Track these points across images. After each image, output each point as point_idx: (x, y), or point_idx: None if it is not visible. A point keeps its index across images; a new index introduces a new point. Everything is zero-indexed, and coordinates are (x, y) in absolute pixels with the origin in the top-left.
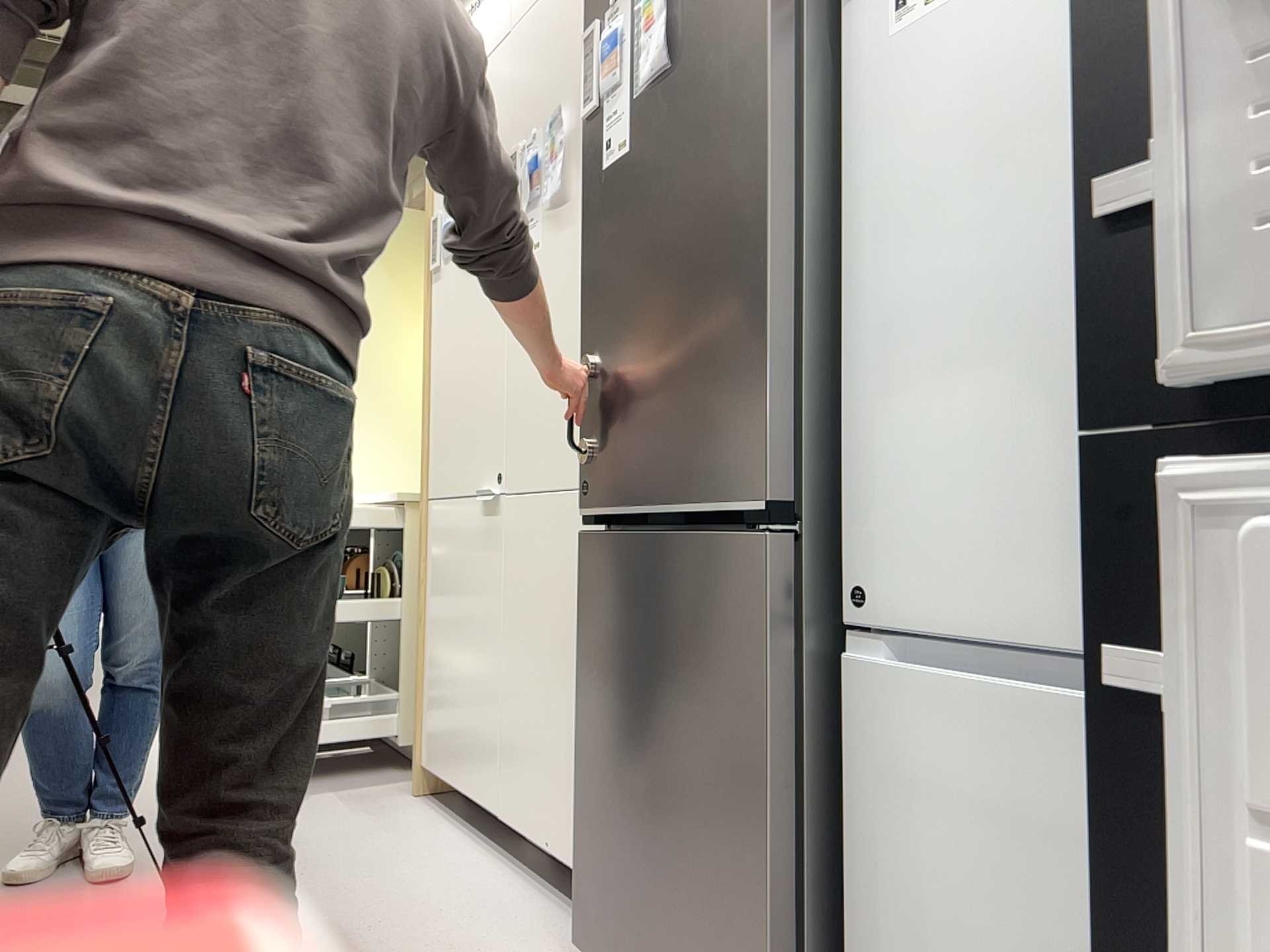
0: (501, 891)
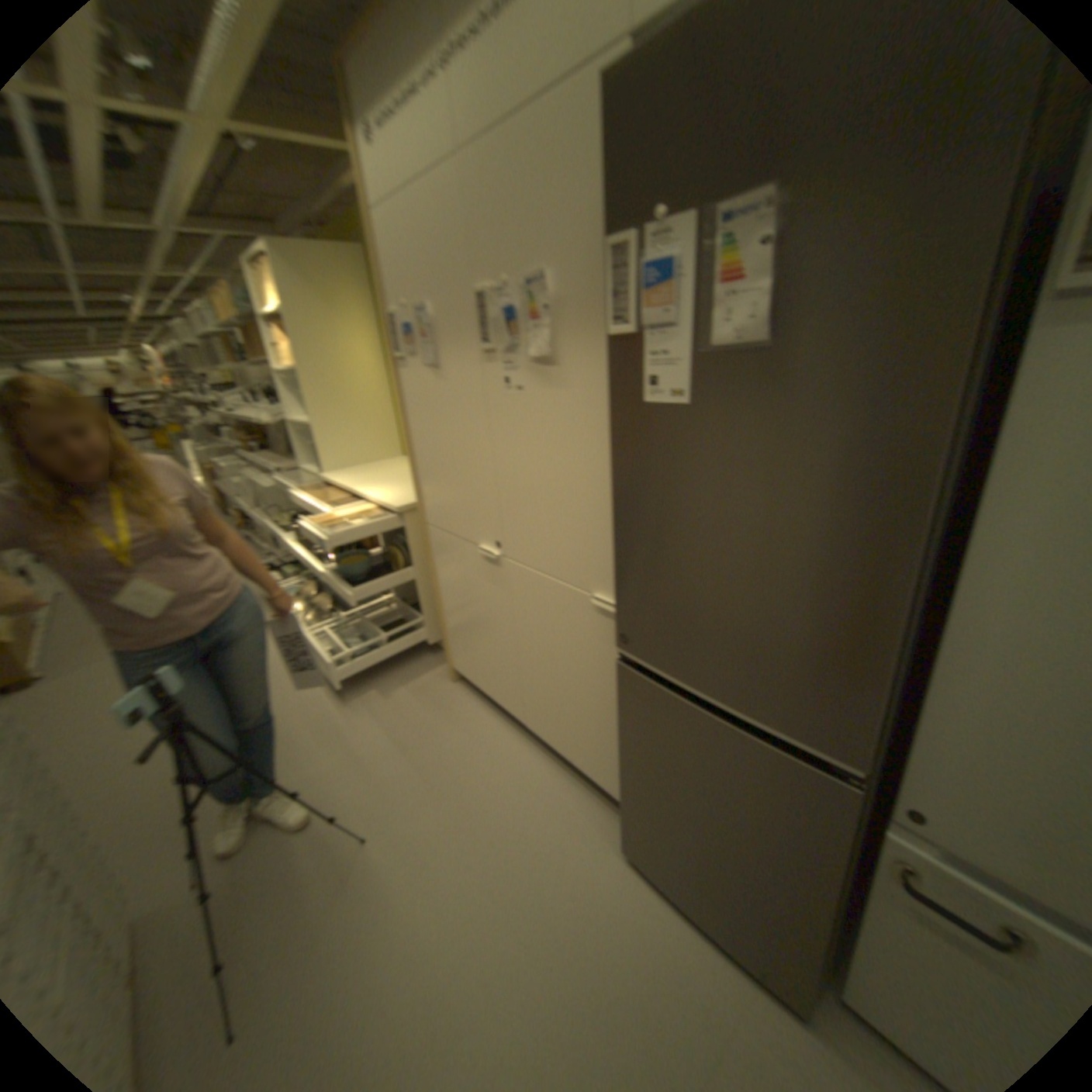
0: (543, 778)
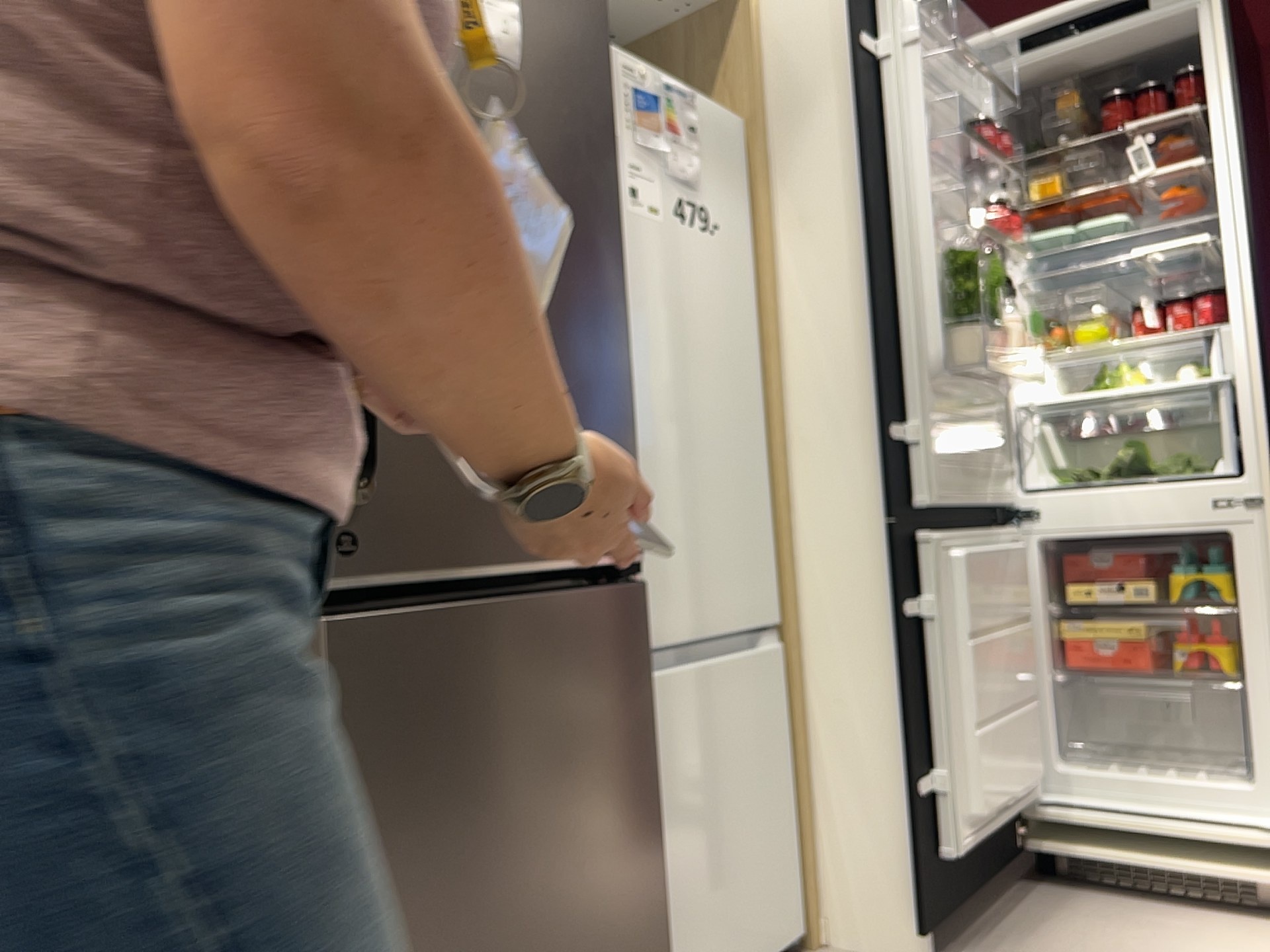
0: None
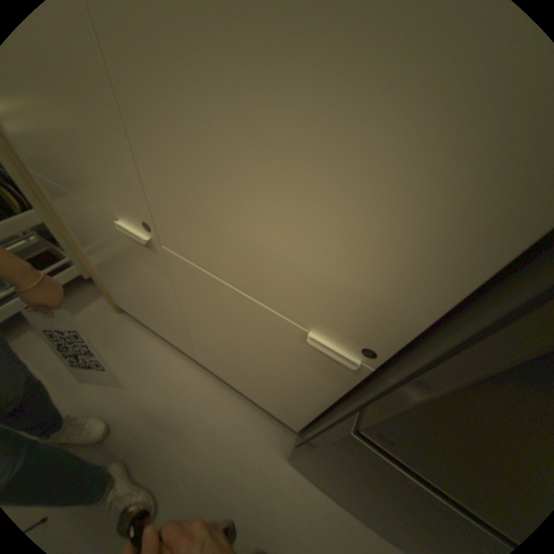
0: (218, 400)
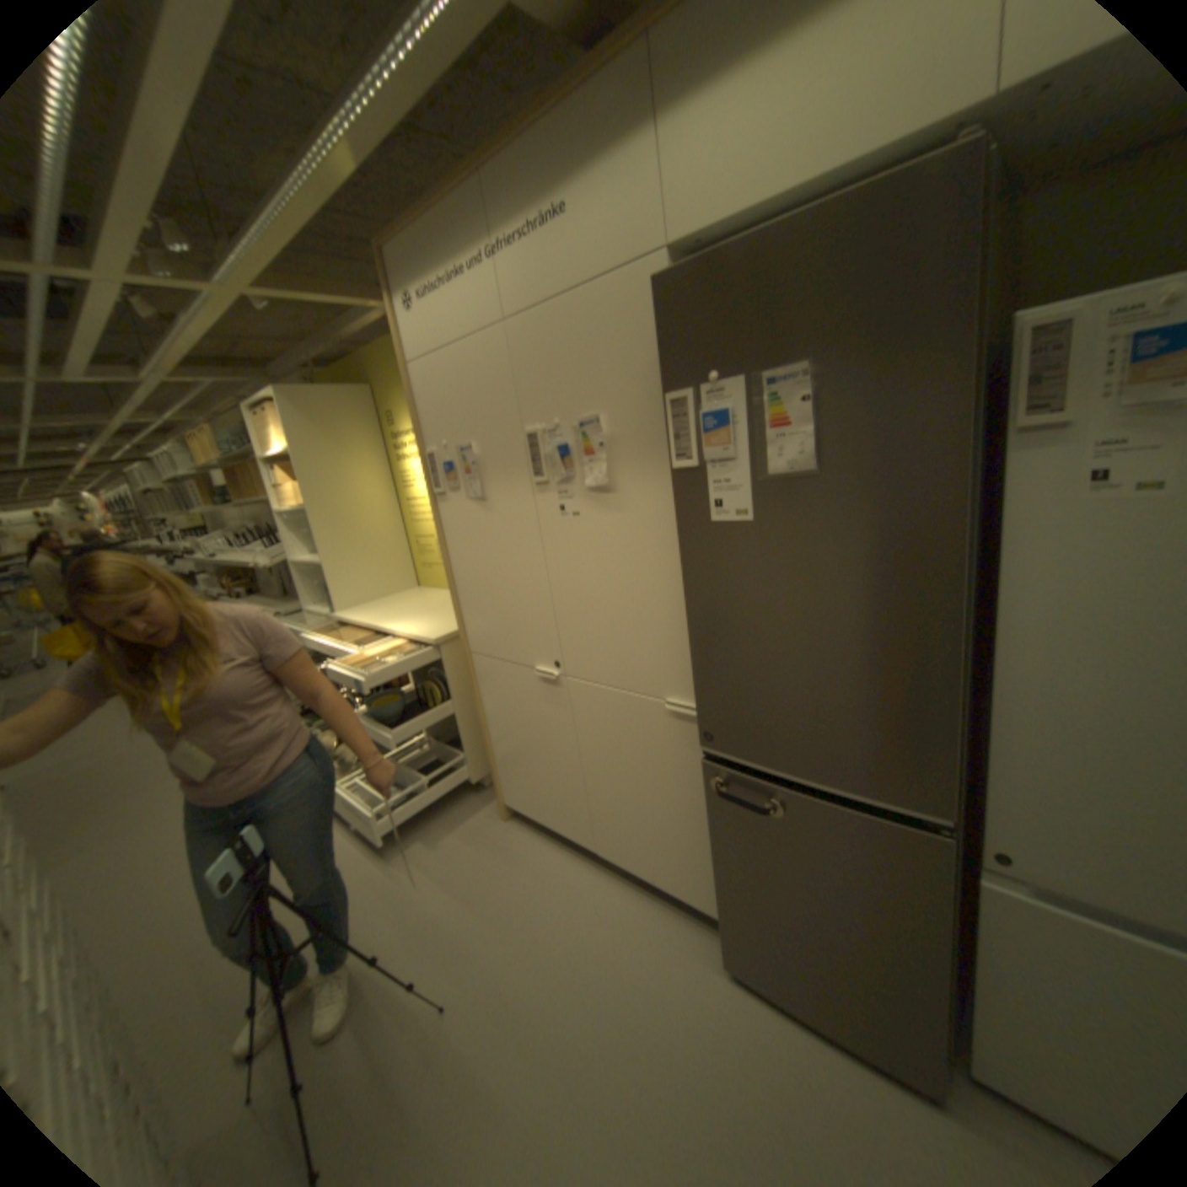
0: (626, 908)
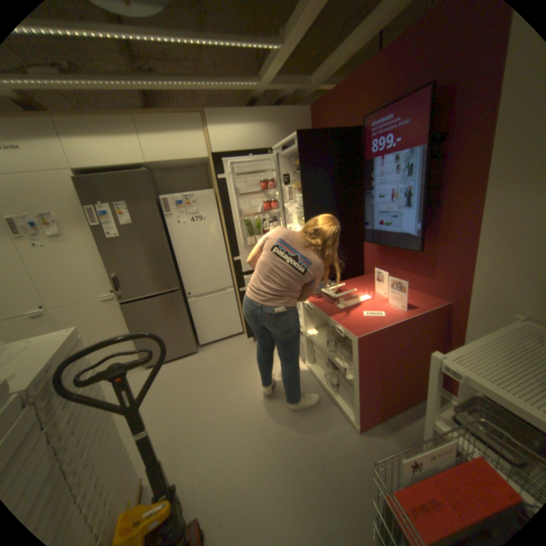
0: None
